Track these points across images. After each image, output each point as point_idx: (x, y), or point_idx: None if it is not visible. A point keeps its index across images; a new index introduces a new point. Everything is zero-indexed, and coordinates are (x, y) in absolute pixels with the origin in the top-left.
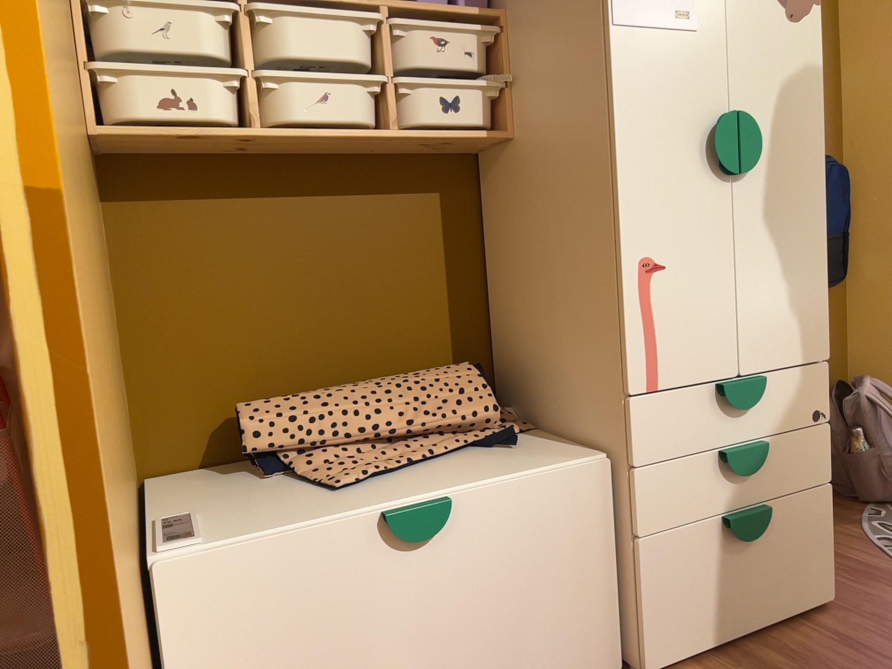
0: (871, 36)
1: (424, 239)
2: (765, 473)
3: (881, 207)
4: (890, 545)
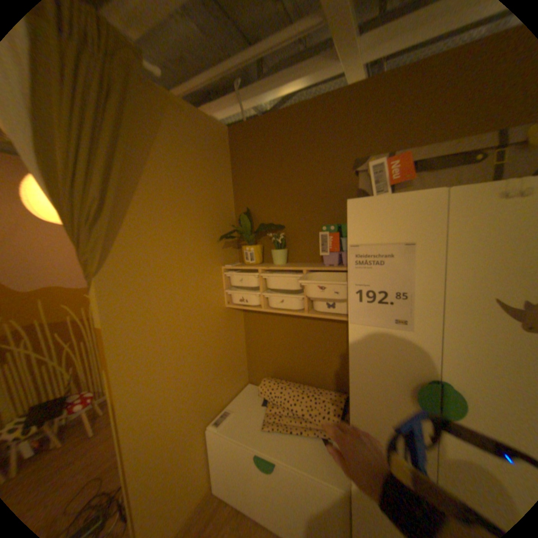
0: None
1: (337, 341)
2: None
3: None
4: None
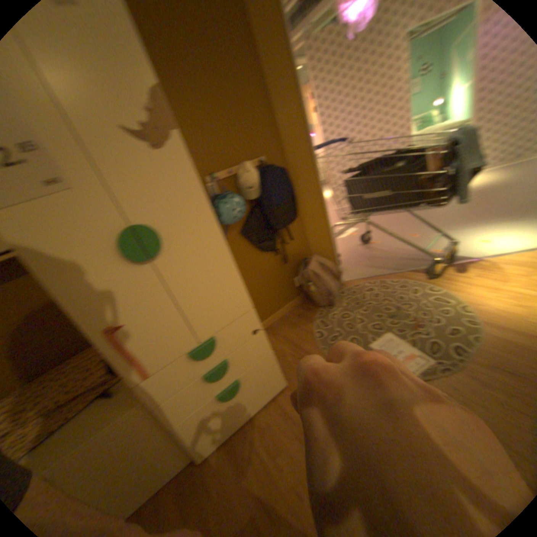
0: (284, 90)
1: None
2: (234, 367)
3: (309, 179)
4: (319, 338)
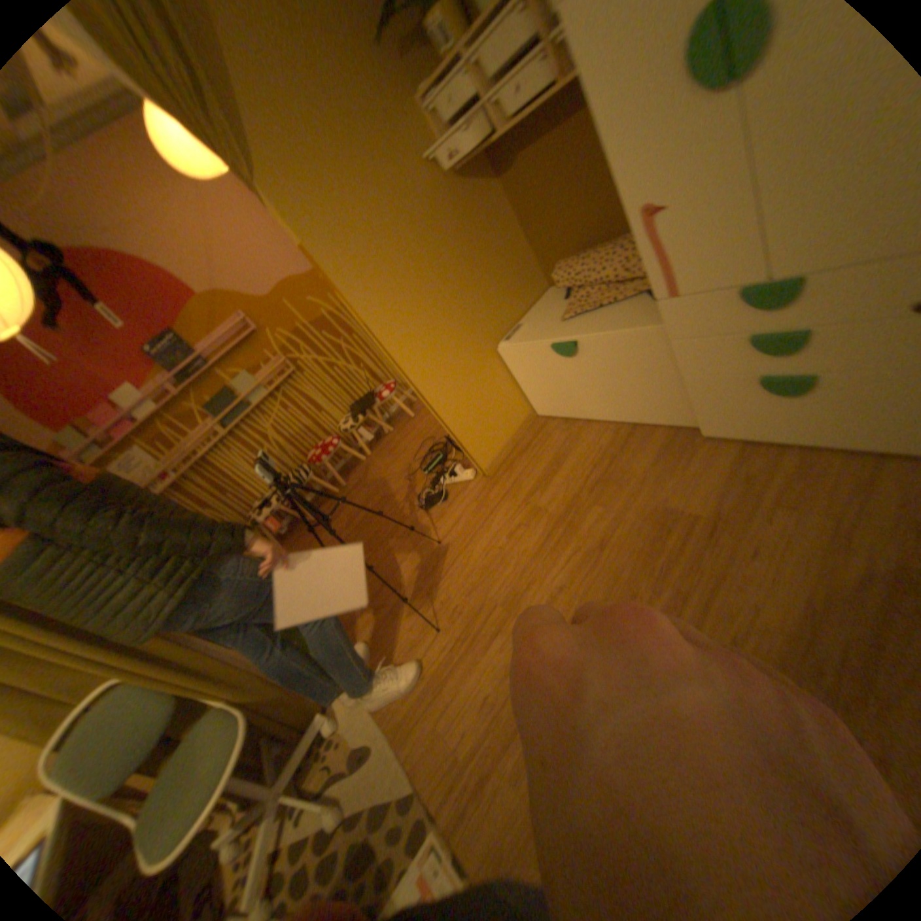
0: None
1: None
2: (817, 352)
3: None
4: None
